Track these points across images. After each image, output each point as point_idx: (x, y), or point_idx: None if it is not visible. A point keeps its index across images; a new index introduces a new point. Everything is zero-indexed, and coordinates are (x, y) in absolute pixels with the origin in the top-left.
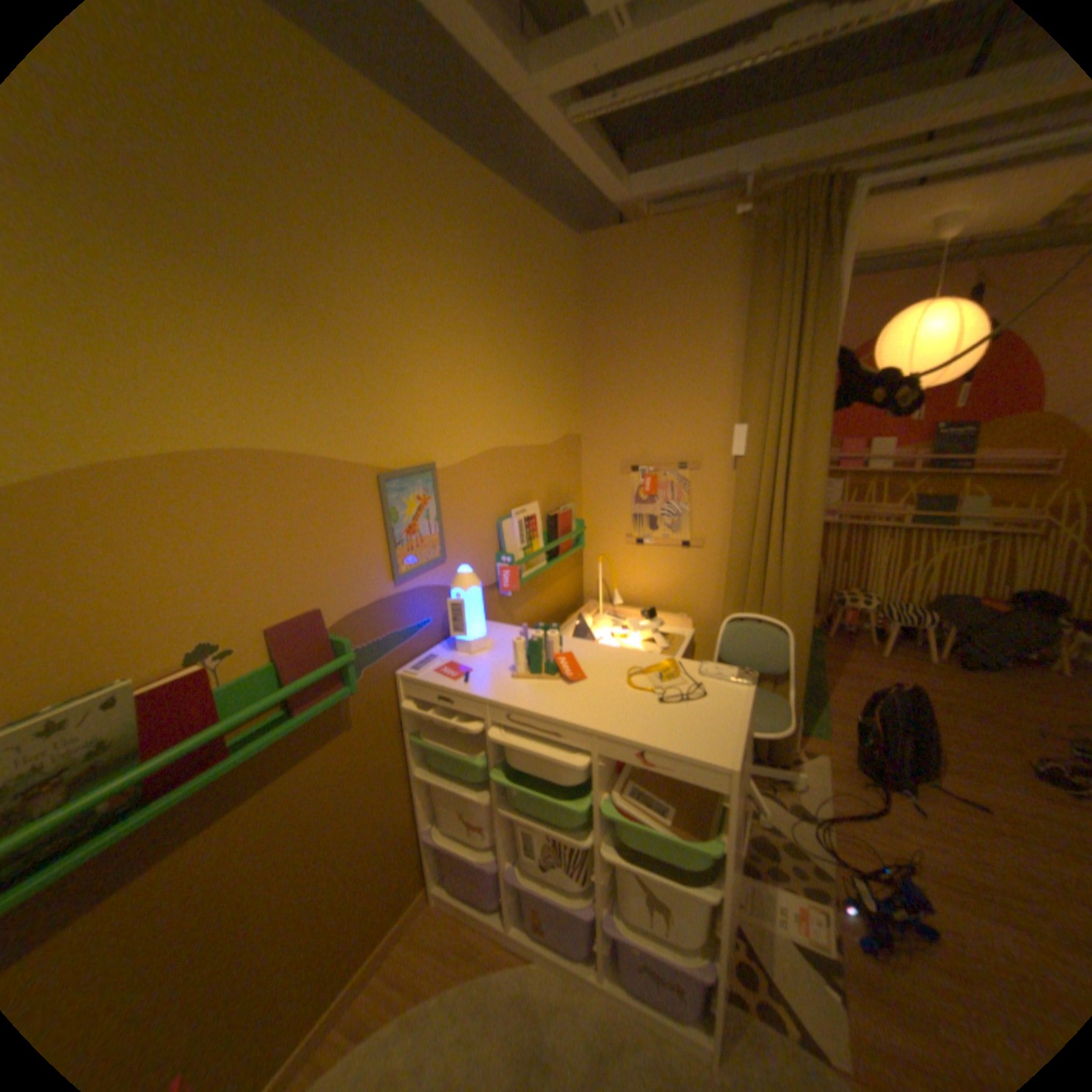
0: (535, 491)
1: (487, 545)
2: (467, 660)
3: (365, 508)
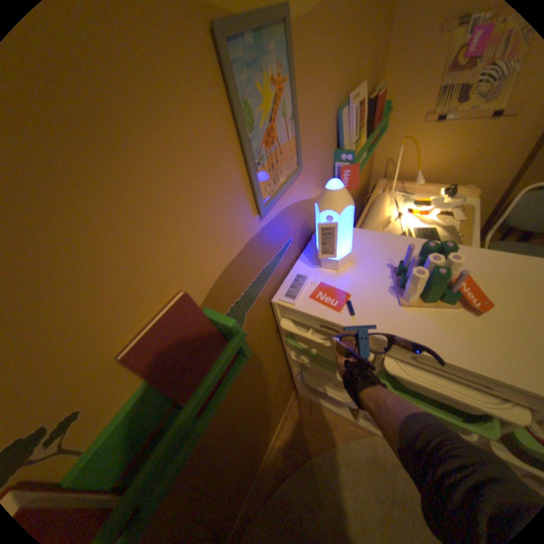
0: (363, 66)
1: (329, 143)
2: (336, 279)
3: (204, 105)
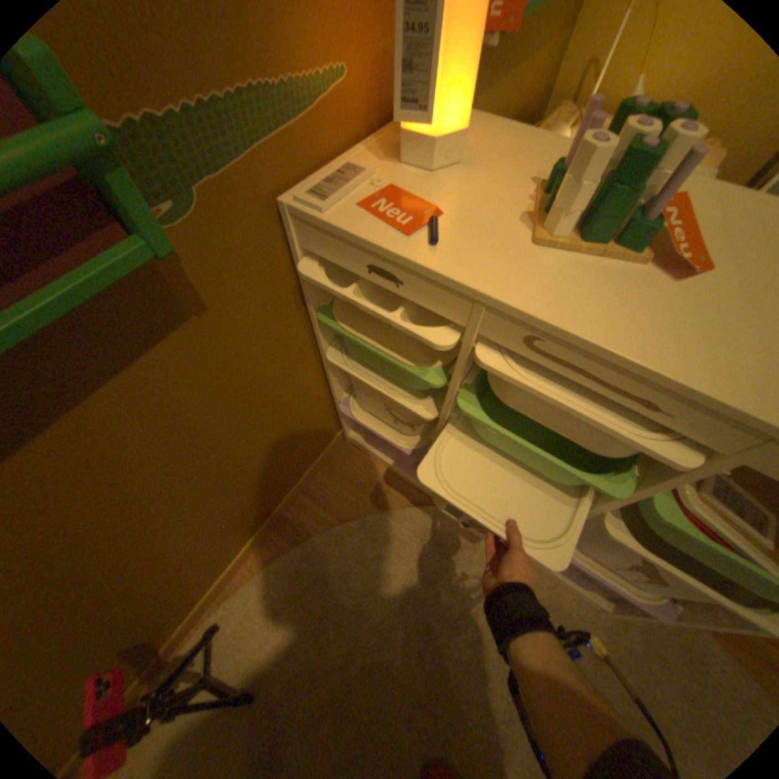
0: None
1: None
2: (424, 185)
3: None
